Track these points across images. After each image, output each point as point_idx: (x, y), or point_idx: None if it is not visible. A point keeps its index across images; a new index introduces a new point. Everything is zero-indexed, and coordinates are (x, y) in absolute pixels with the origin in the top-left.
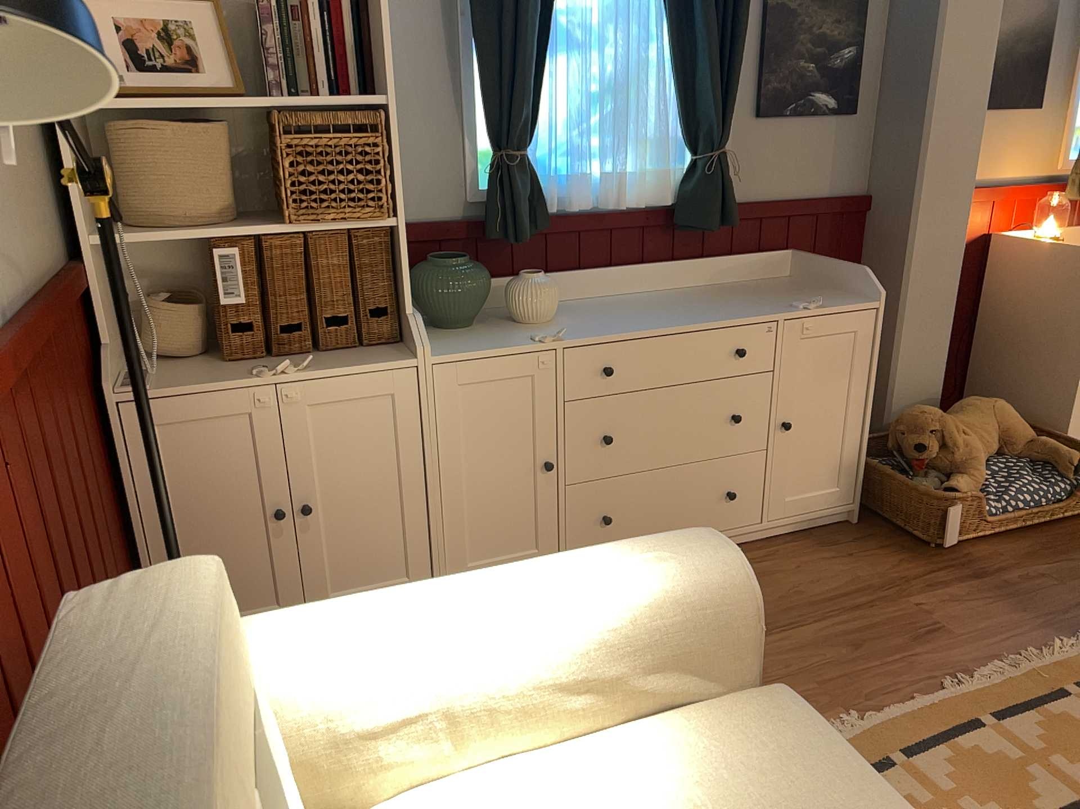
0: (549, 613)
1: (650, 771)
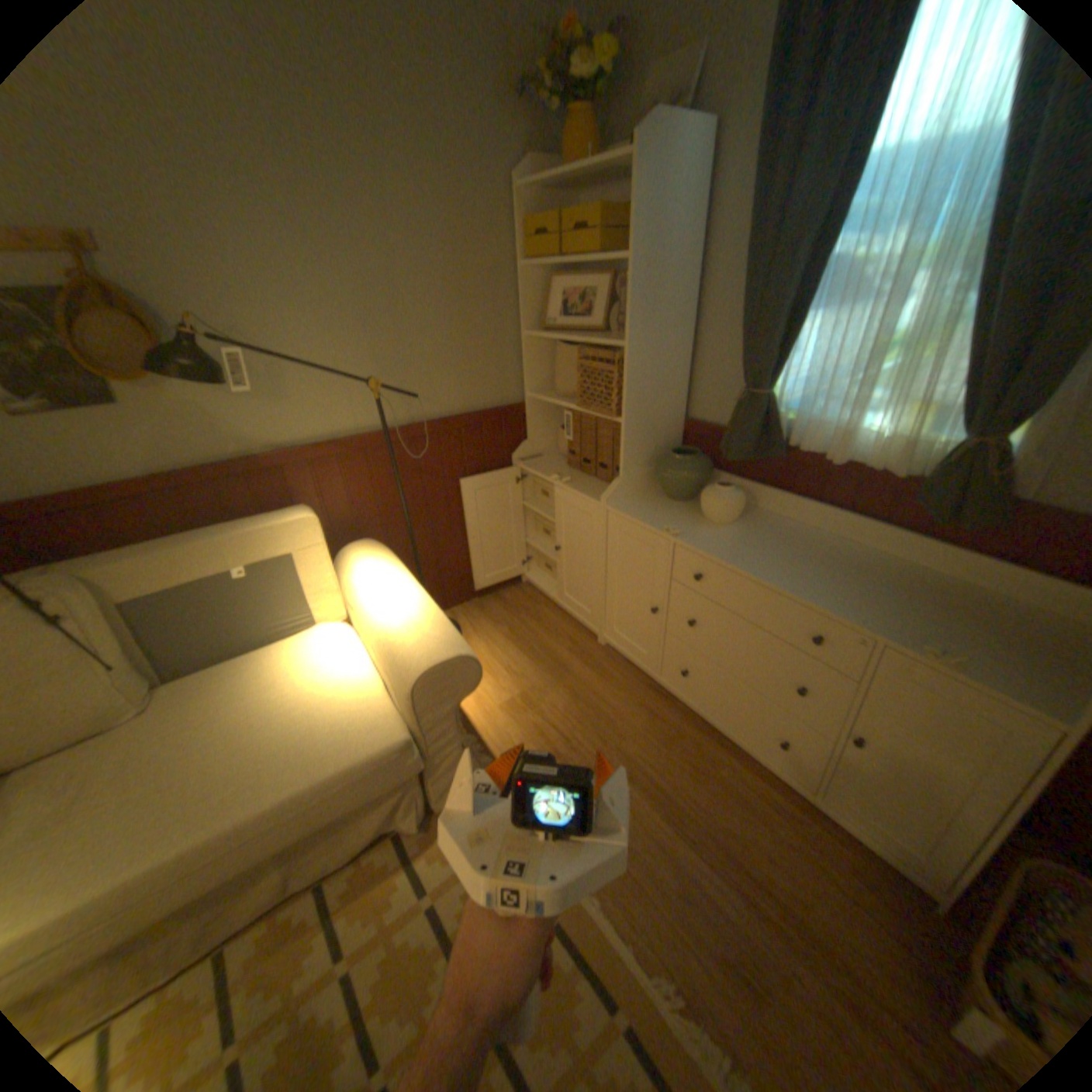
0: (382, 615)
1: (347, 690)
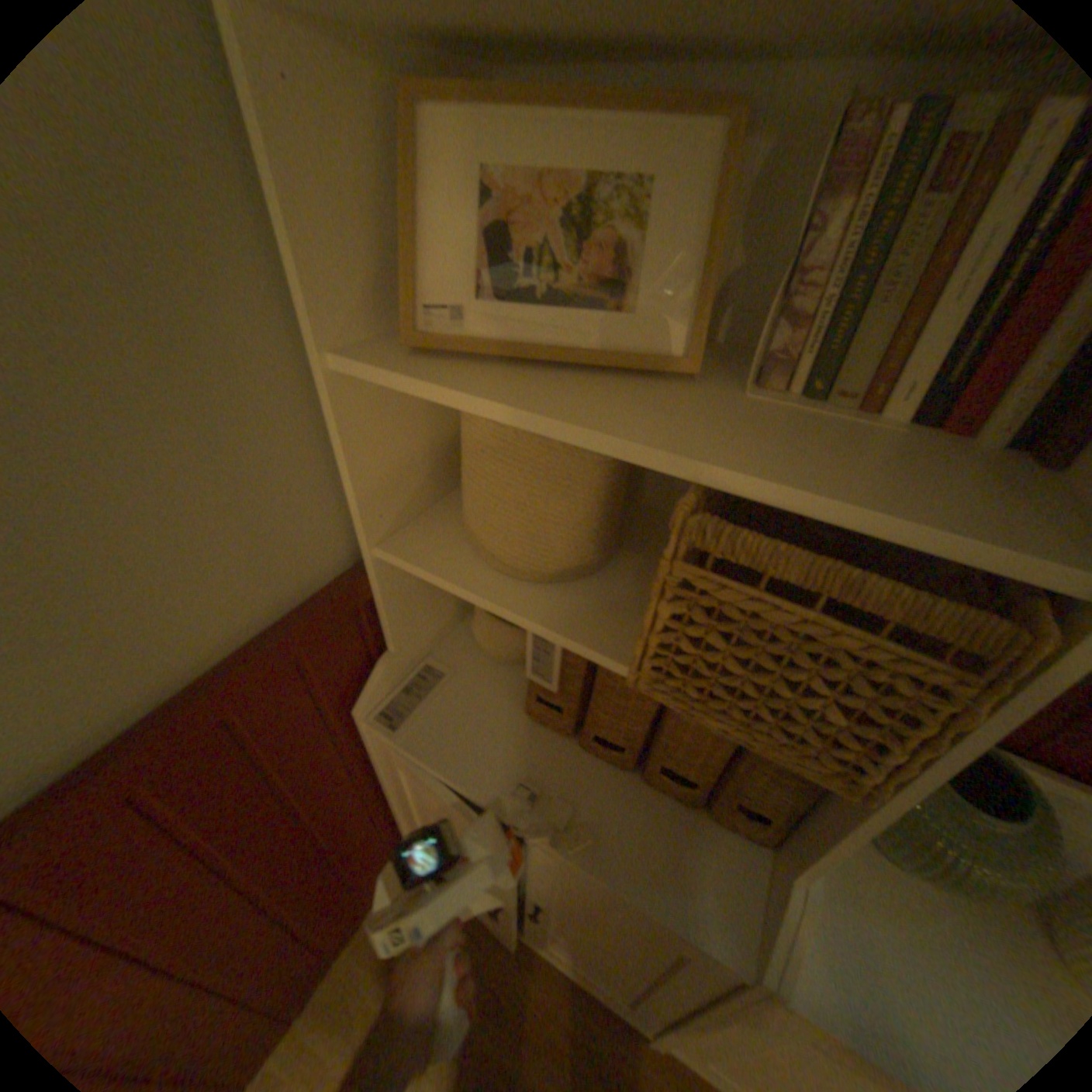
0: None
1: None
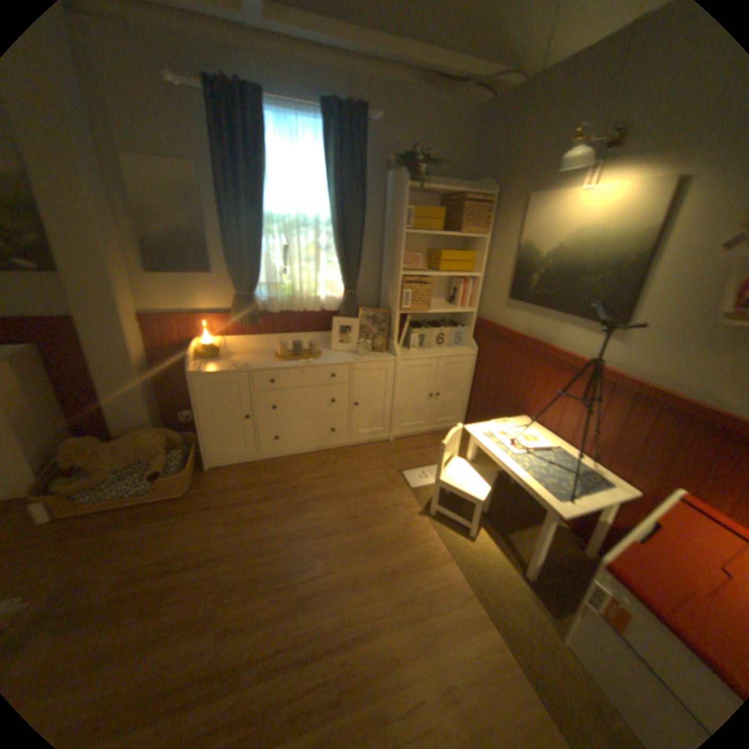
0: None
1: None
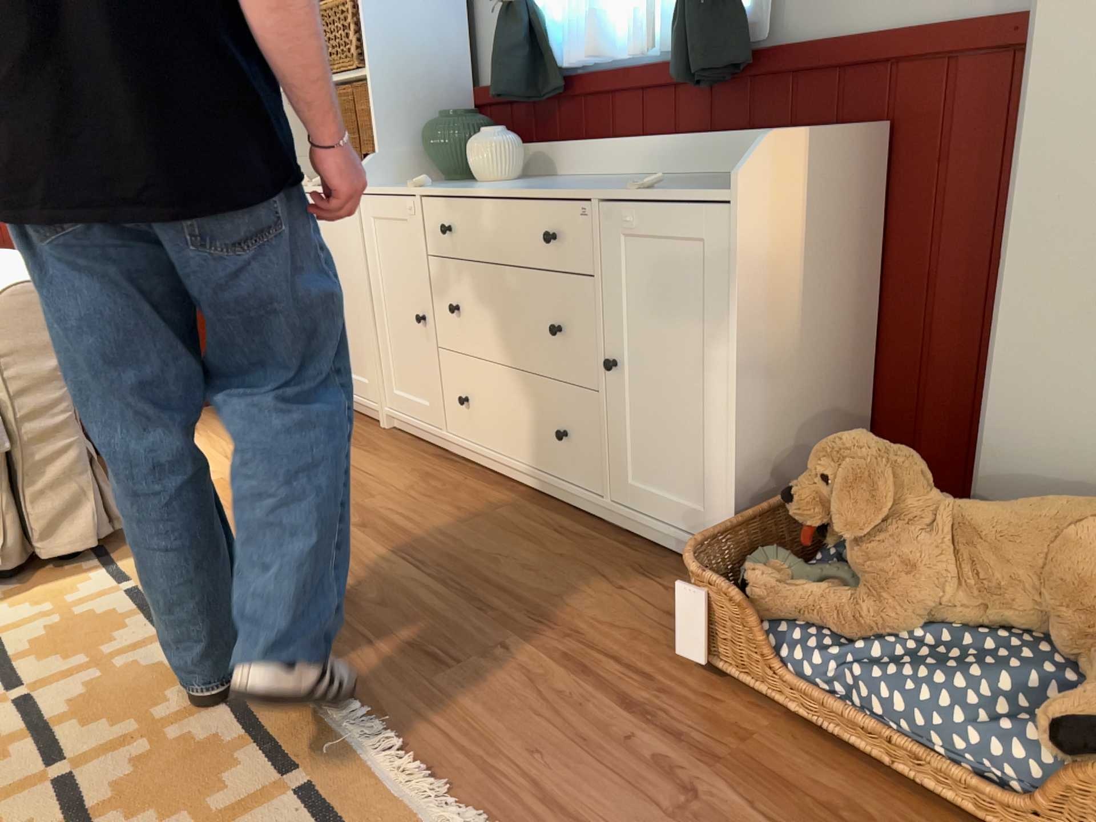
0: None
1: None
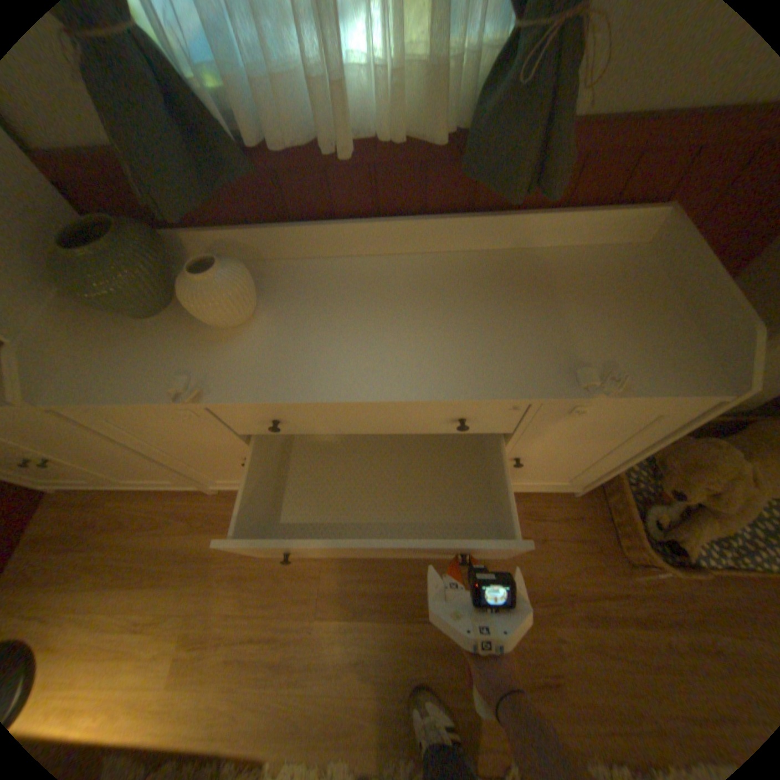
0: None
1: None
